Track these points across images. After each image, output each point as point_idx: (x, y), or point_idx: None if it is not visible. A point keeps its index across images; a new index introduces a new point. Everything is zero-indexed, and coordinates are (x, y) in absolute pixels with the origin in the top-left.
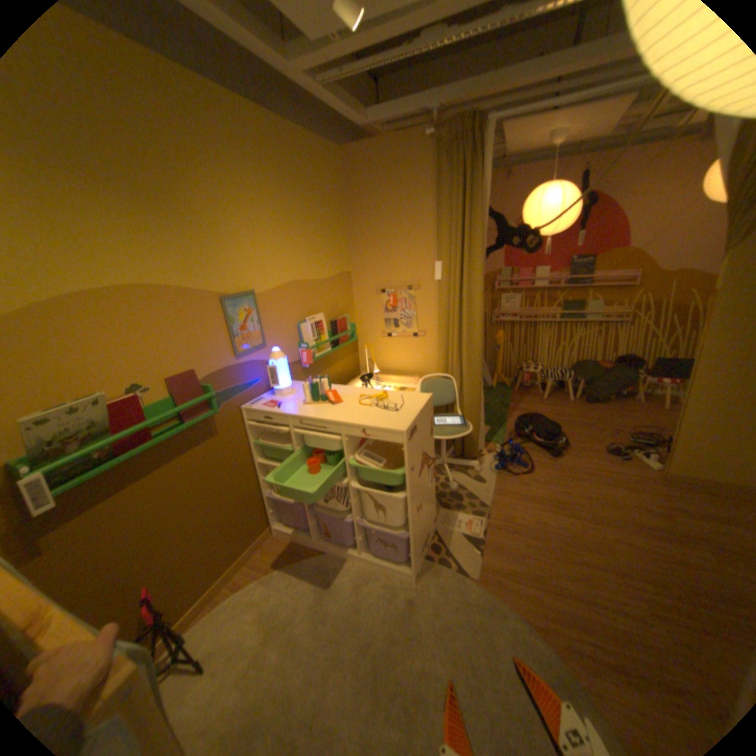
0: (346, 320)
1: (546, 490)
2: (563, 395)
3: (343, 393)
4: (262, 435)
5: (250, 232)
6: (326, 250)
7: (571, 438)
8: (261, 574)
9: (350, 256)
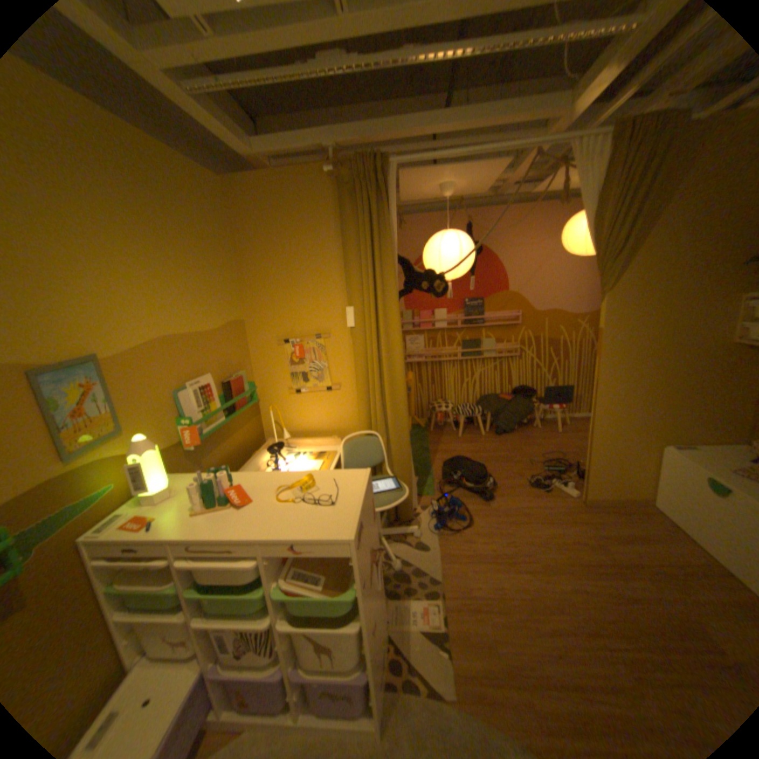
0: (243, 379)
1: (491, 544)
2: (474, 430)
3: (250, 486)
4: (120, 574)
5: (85, 271)
6: (210, 295)
7: (495, 476)
8: None
9: (242, 302)
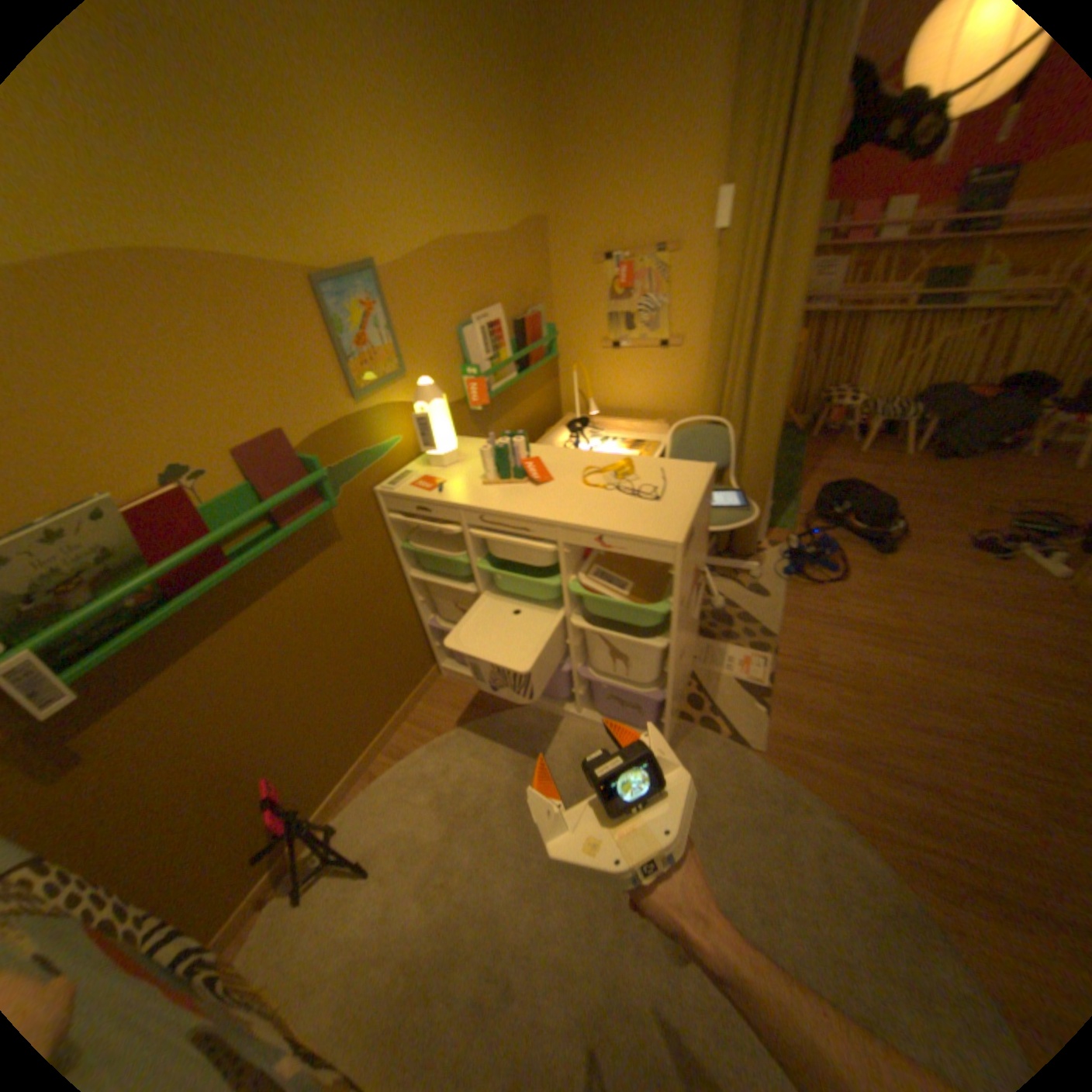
0: (541, 318)
1: (869, 609)
2: (894, 445)
3: (550, 462)
4: (414, 534)
5: (351, 118)
6: (503, 167)
7: (909, 521)
8: (432, 734)
9: (546, 181)
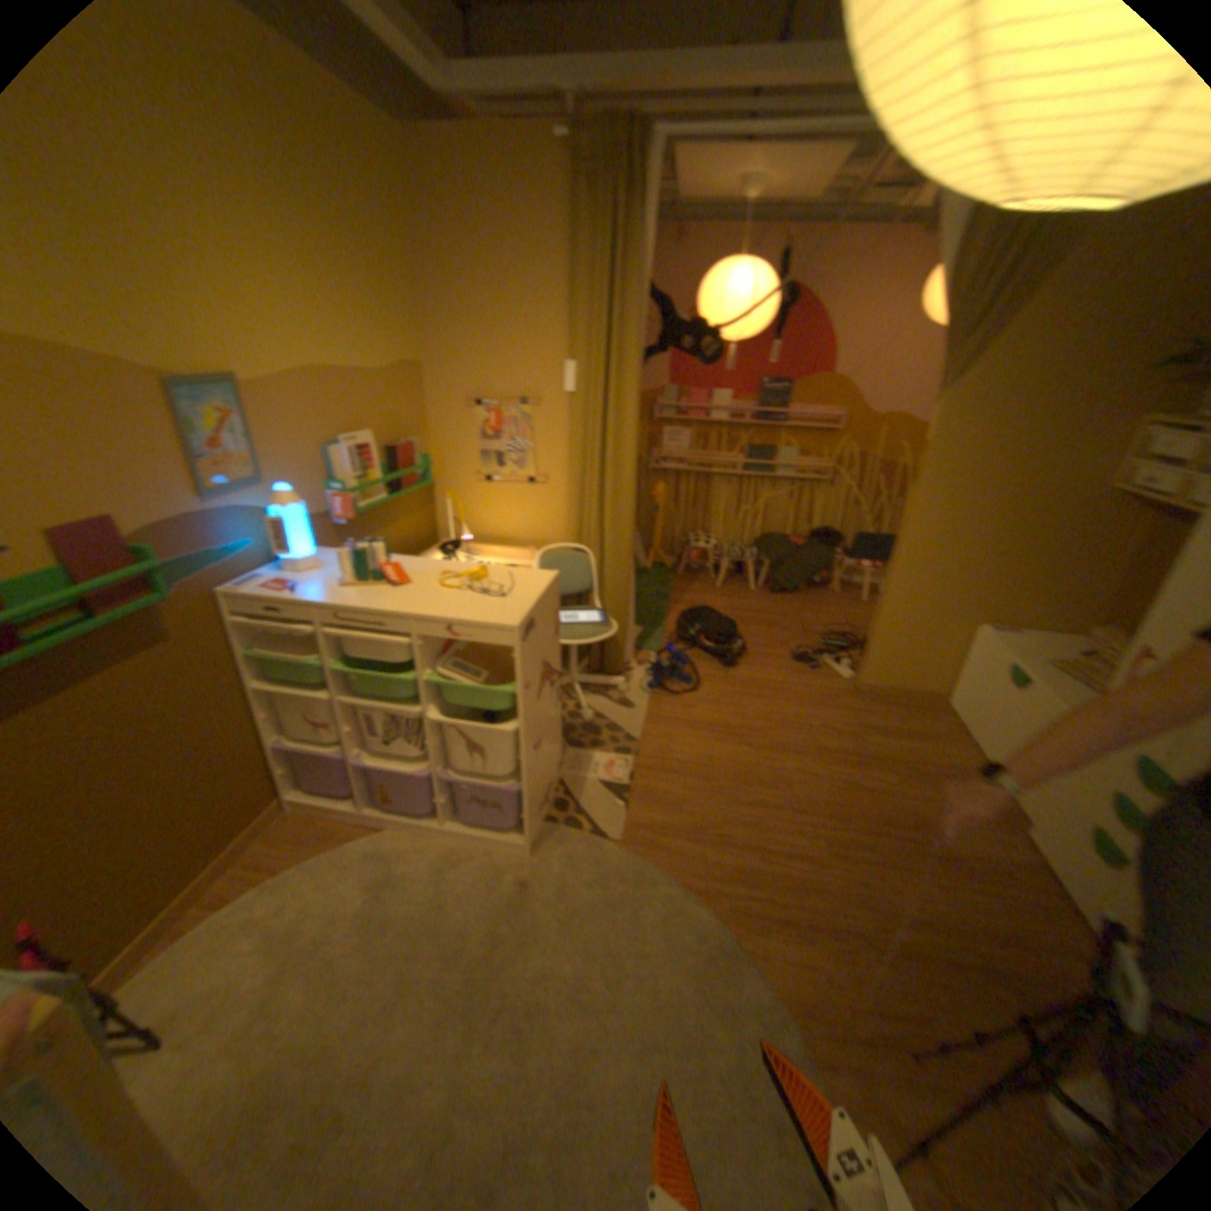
0: (412, 448)
1: (712, 712)
2: (740, 583)
3: (409, 570)
4: (257, 642)
5: (219, 259)
6: (374, 318)
7: (747, 641)
8: (264, 876)
9: (418, 335)
